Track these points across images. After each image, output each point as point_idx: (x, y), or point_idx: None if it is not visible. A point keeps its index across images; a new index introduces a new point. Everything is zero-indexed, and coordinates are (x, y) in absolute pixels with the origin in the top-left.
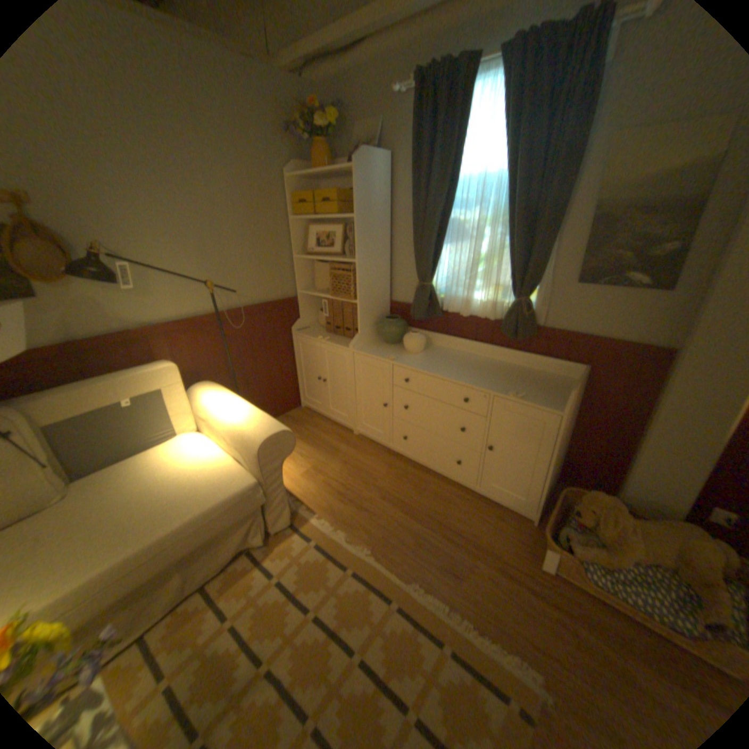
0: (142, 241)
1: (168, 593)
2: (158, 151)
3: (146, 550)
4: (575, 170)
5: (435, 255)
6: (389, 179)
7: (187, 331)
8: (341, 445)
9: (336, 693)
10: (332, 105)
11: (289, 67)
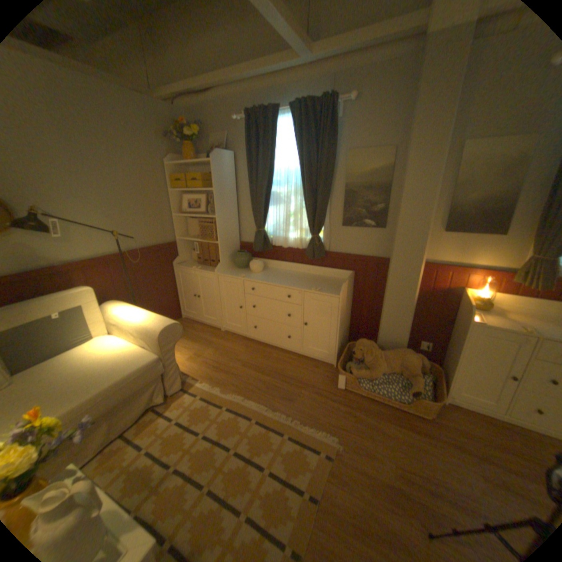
0: (65, 205)
1: (98, 437)
2: (77, 148)
3: (85, 402)
4: (332, 168)
5: (264, 212)
6: (233, 168)
7: (97, 266)
8: (212, 338)
9: (220, 471)
10: (194, 123)
11: (164, 97)
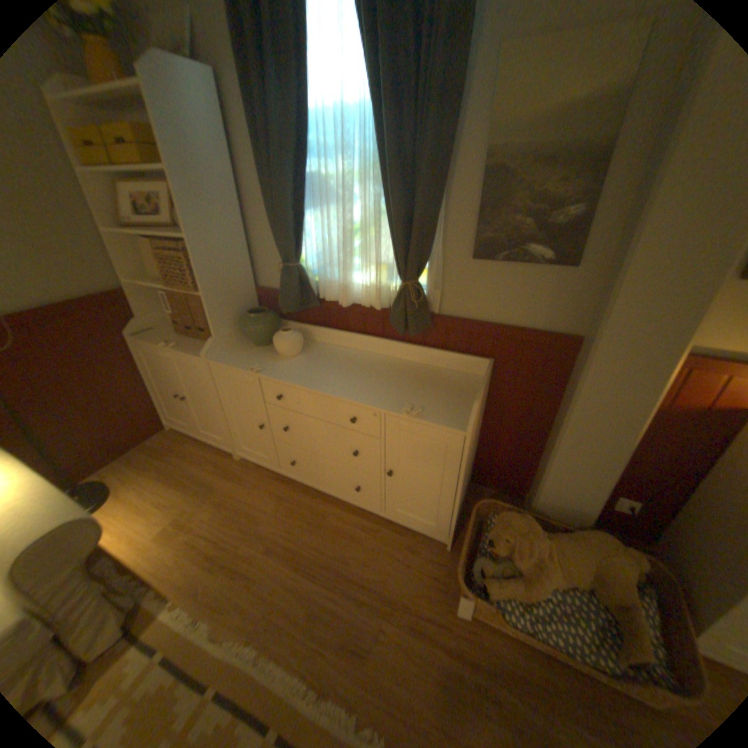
0: None
1: None
2: None
3: None
4: (458, 100)
5: (297, 225)
6: (218, 112)
7: None
8: (216, 479)
9: None
10: None
11: None
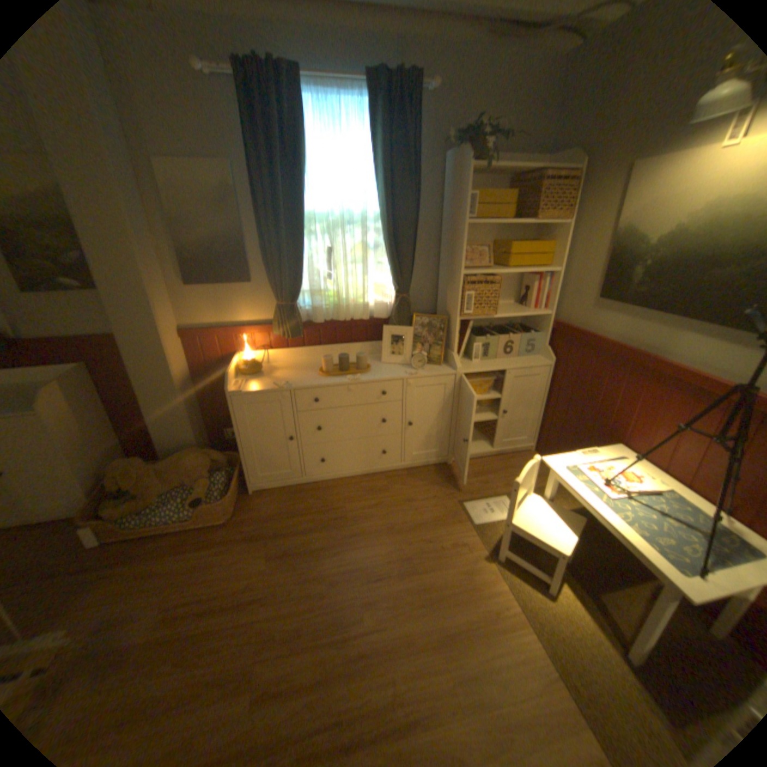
0: None
1: None
2: None
3: None
4: None
5: None
6: None
7: None
8: None
9: None
10: None
11: None
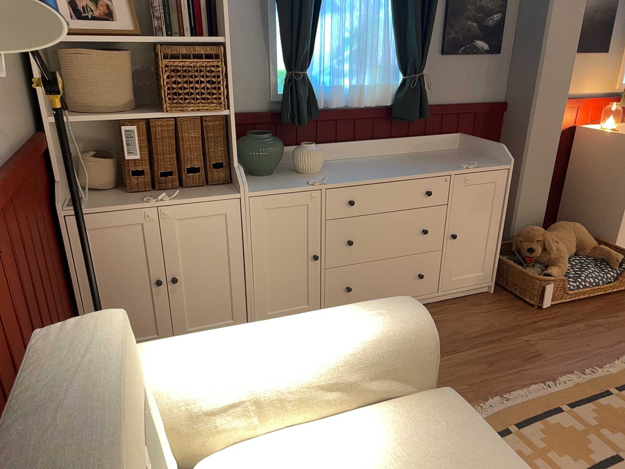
0: None
1: None
2: None
3: None
4: None
5: (312, 31)
6: None
7: None
8: None
9: None
10: None
11: None
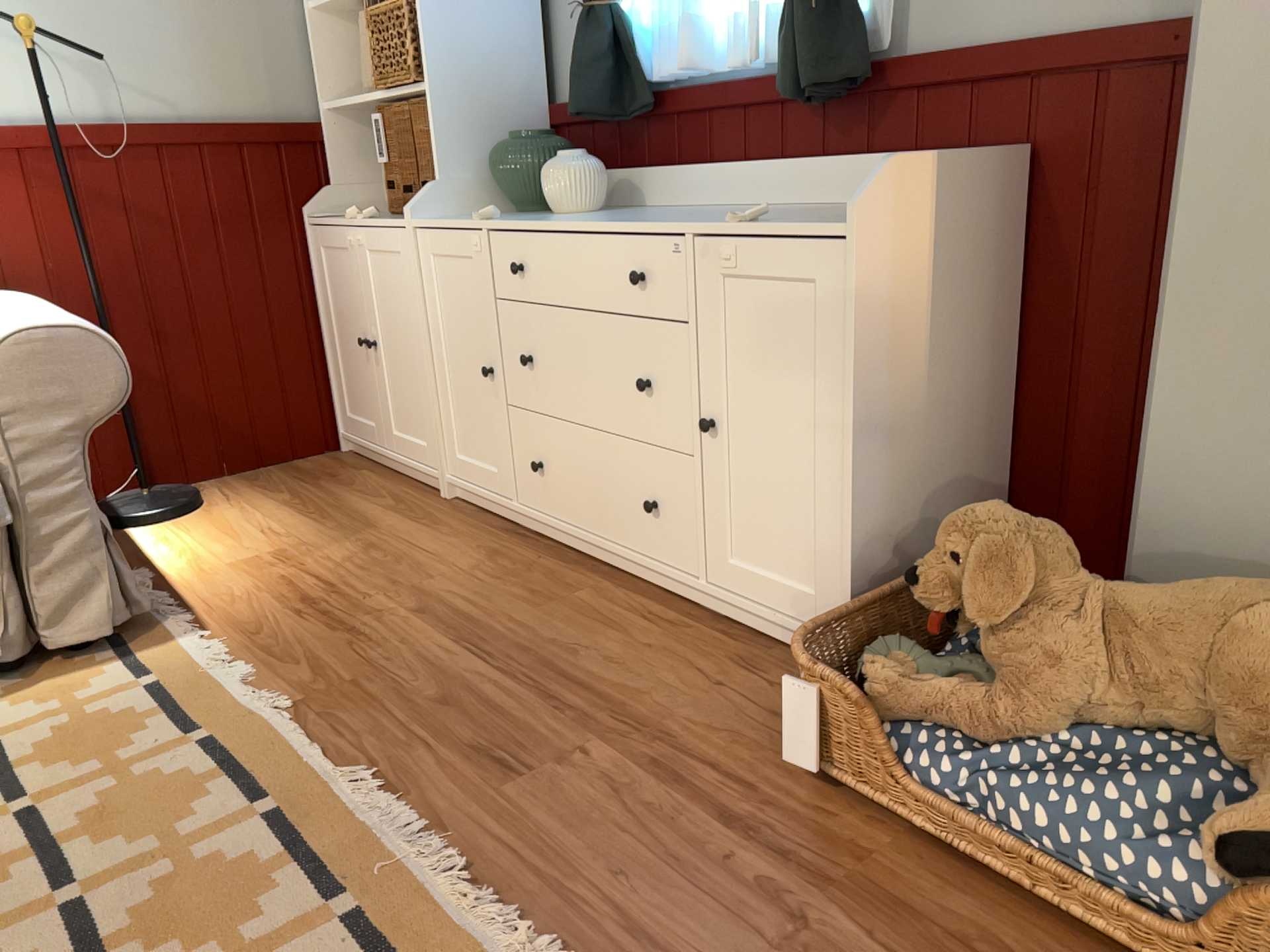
0: None
1: None
2: None
3: None
4: None
5: None
6: None
7: None
8: (388, 516)
9: None
10: None
11: None
